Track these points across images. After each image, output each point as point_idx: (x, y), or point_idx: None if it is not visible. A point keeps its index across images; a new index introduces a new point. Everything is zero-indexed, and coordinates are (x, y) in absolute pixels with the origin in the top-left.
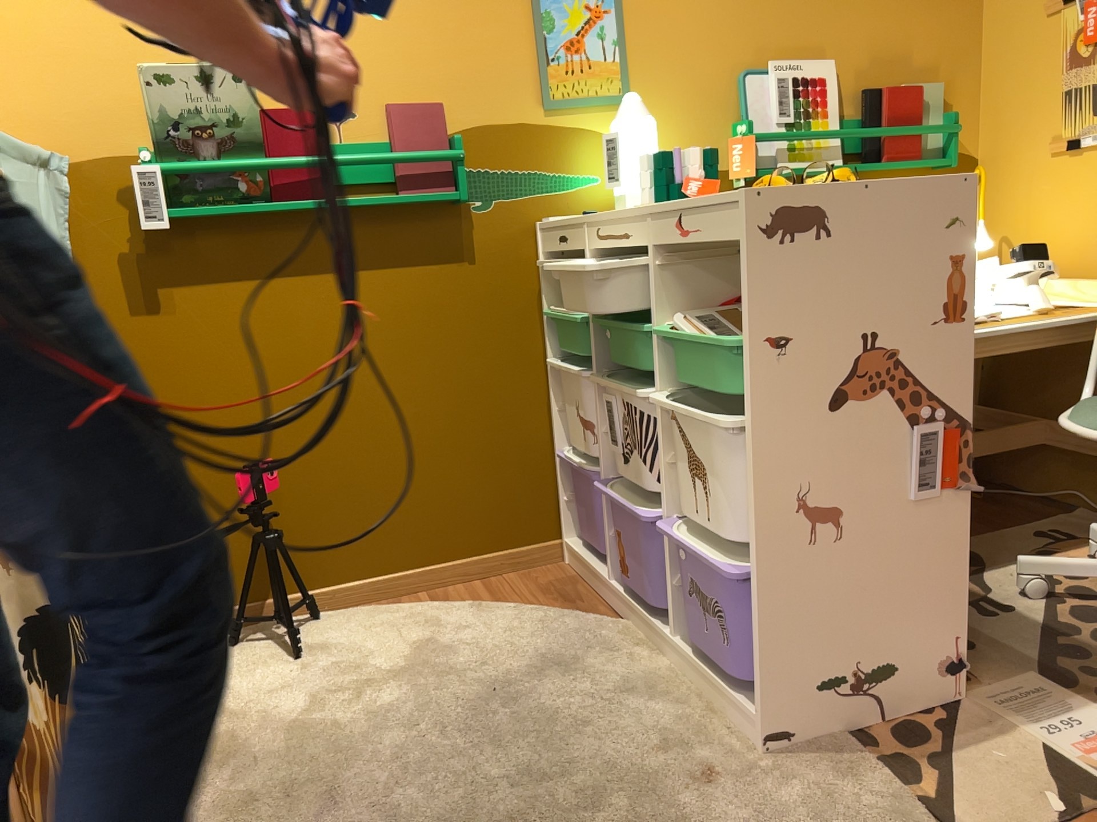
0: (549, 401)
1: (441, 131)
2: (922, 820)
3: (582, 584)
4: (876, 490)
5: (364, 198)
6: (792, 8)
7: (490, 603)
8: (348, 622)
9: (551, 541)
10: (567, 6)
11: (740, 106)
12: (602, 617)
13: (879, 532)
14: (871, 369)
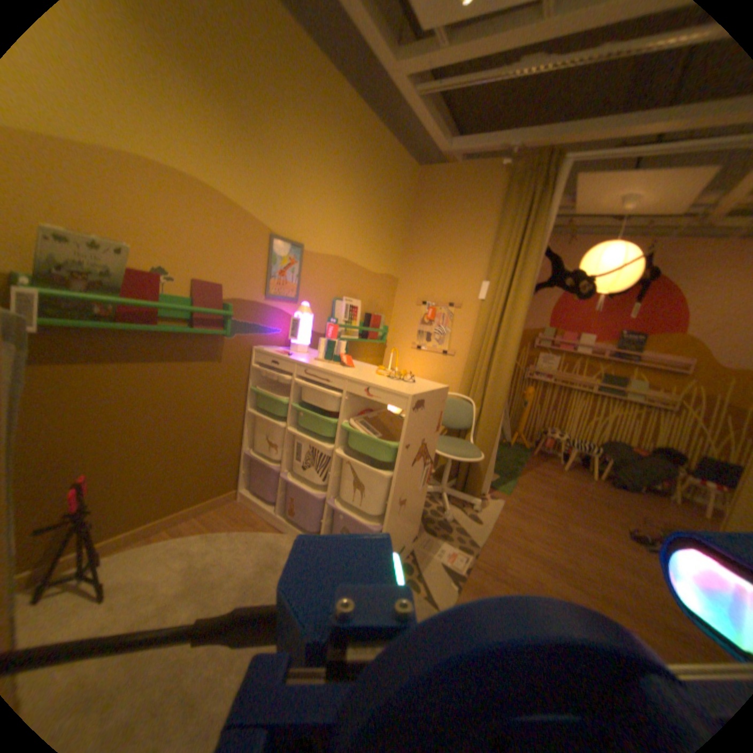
0: (243, 429)
1: (221, 301)
2: (429, 604)
3: (254, 515)
4: (415, 488)
5: (171, 326)
6: (352, 279)
7: (214, 536)
8: (129, 568)
9: (232, 493)
10: (283, 256)
11: (332, 311)
12: (274, 534)
13: (413, 502)
14: (423, 450)
